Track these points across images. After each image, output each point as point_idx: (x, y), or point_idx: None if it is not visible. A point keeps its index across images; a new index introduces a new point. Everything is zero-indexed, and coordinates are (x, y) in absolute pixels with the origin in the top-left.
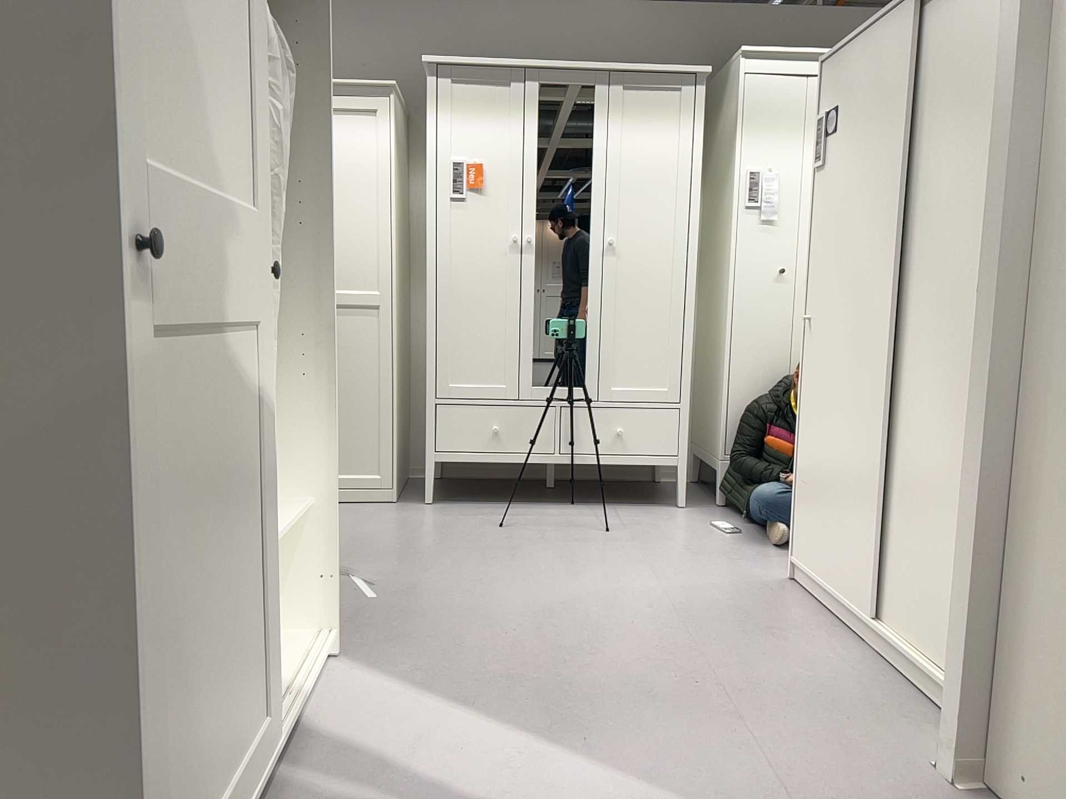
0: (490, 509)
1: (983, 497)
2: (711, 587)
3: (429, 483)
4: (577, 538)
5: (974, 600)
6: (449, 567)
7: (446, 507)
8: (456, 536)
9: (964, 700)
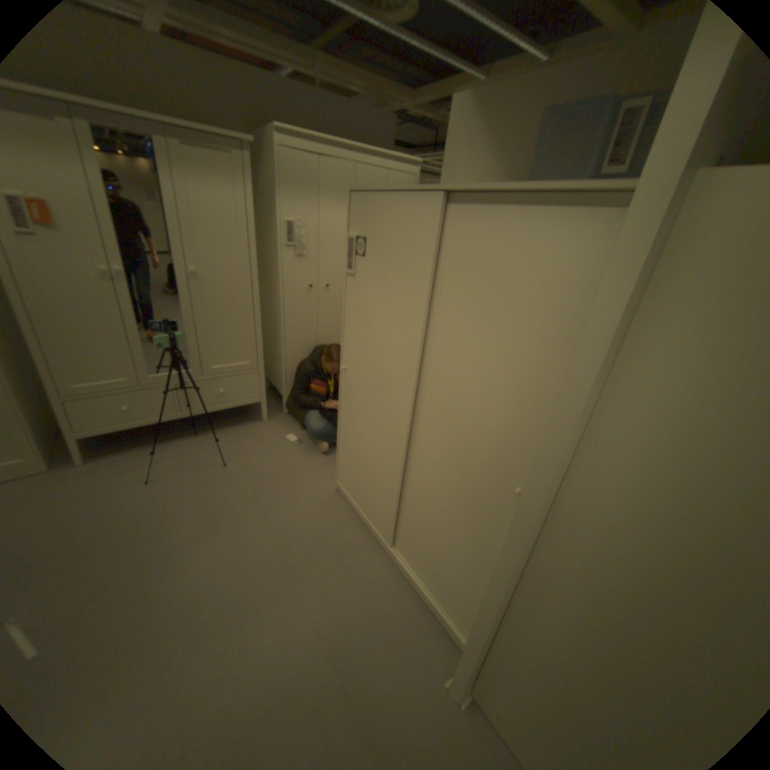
0: (134, 457)
1: (493, 611)
2: (295, 512)
3: (75, 452)
4: (203, 478)
5: (478, 648)
6: (106, 559)
7: (96, 463)
8: (108, 507)
9: (465, 678)
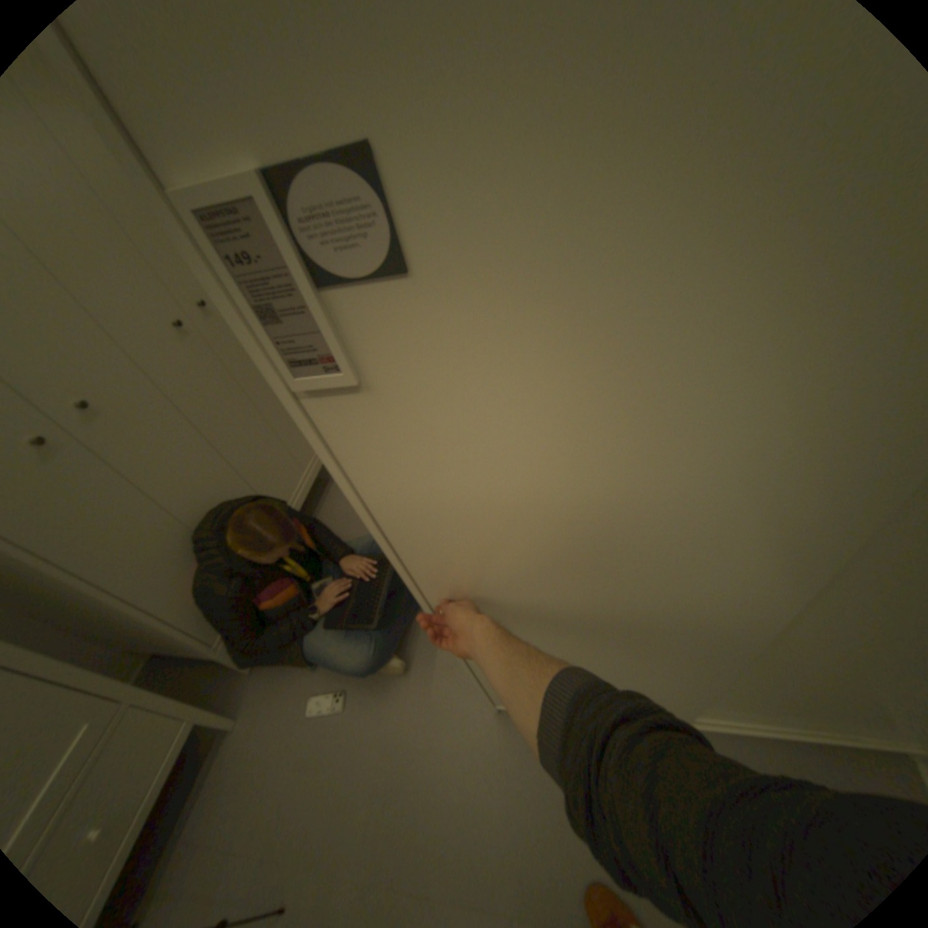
0: None
1: None
2: (501, 835)
3: None
4: None
5: None
6: None
7: None
8: None
9: None
